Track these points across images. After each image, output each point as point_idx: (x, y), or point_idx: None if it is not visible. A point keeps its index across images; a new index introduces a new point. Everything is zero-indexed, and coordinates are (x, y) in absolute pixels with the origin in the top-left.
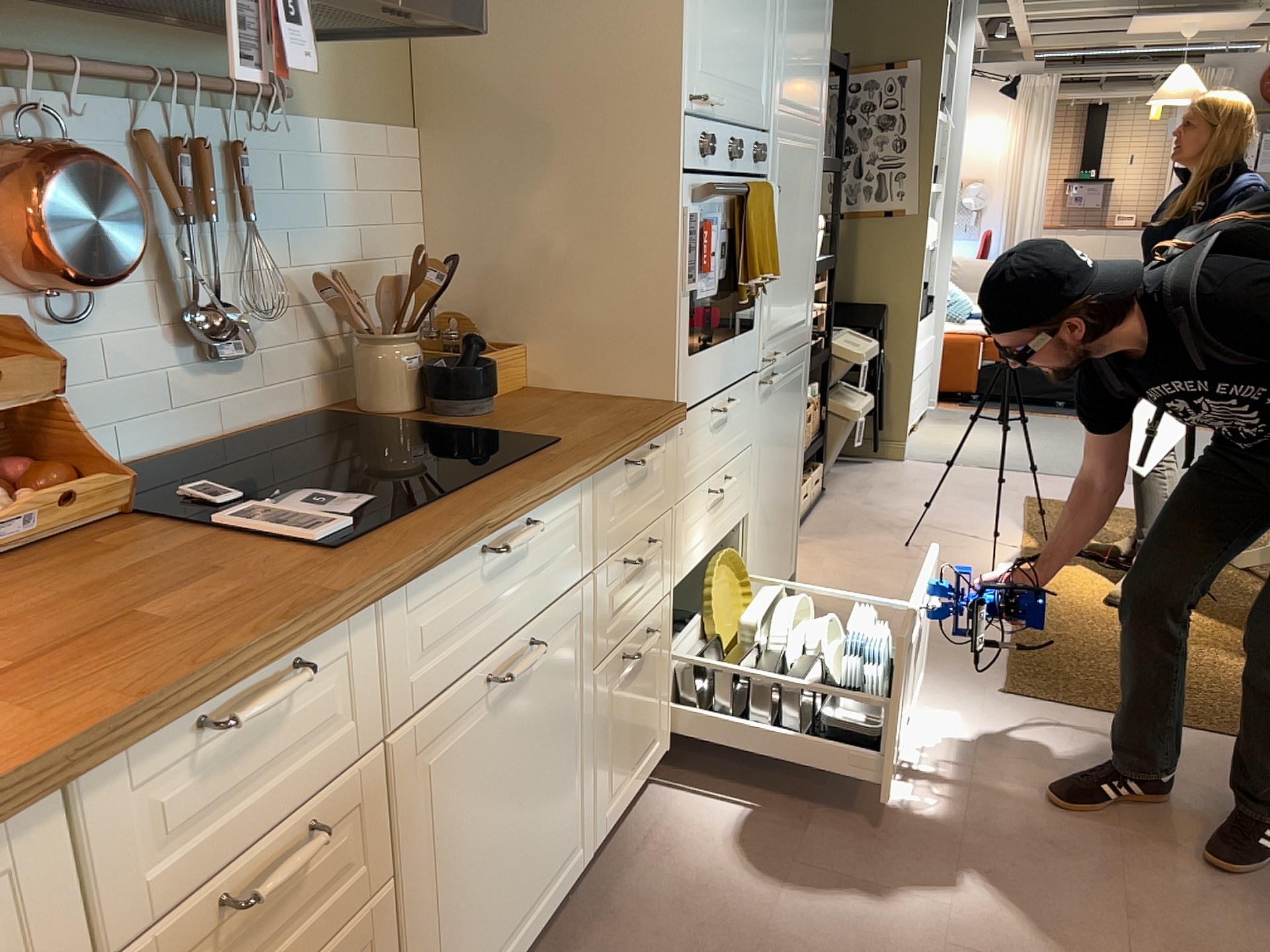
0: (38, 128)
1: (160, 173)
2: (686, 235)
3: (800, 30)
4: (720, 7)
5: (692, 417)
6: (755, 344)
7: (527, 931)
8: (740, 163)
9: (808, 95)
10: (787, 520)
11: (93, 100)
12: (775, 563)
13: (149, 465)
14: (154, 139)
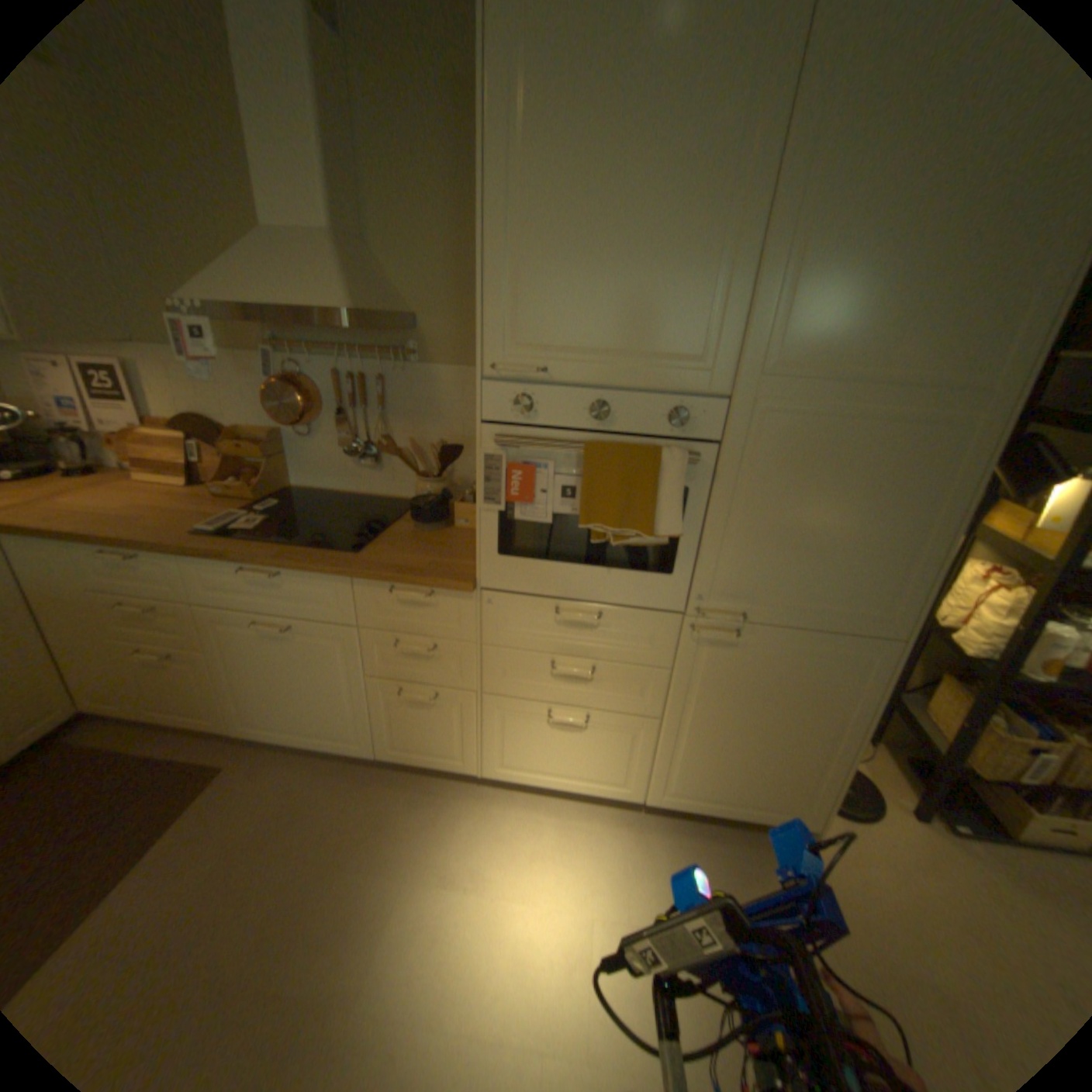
0: (291, 366)
1: (341, 384)
2: (481, 466)
3: (877, 261)
4: (559, 275)
5: (512, 599)
6: (676, 589)
7: (306, 743)
8: (621, 418)
9: (924, 346)
10: (795, 779)
11: (315, 356)
12: (747, 795)
13: (333, 493)
14: (338, 371)
